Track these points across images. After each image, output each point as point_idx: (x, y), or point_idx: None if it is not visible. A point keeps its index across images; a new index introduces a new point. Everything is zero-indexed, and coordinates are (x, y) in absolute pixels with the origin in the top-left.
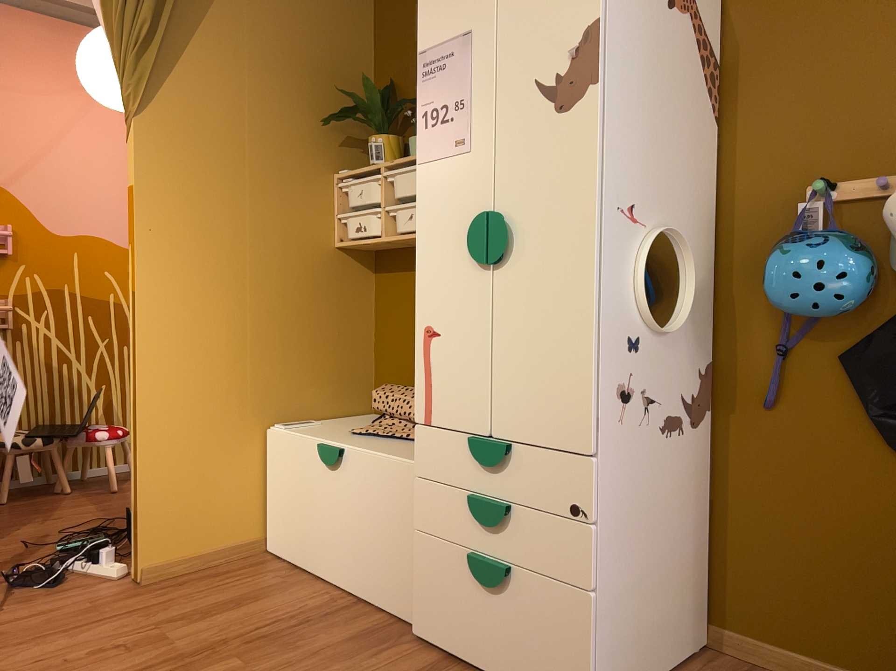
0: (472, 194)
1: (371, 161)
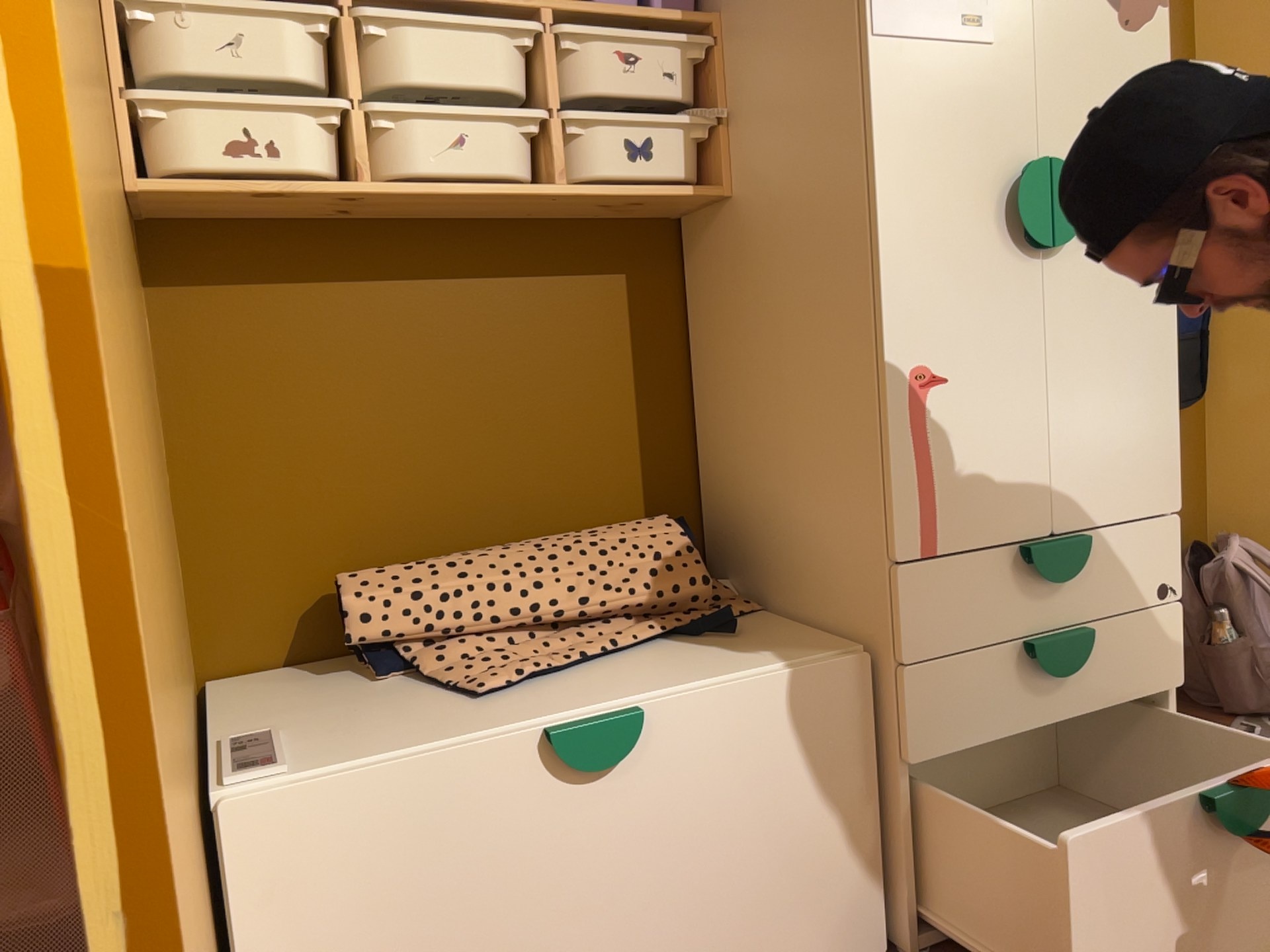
0: (1000, 125)
1: None
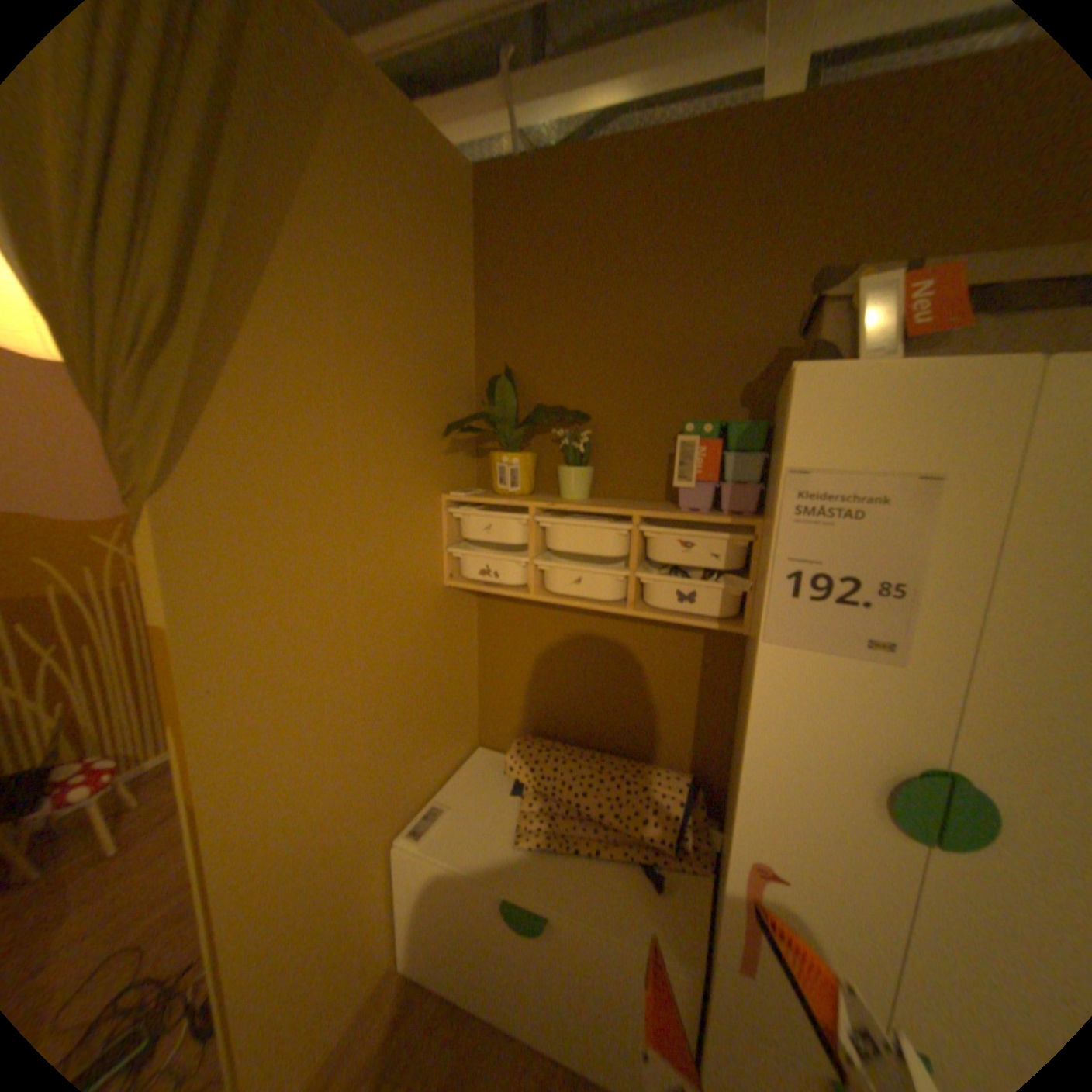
0: (901, 731)
1: (503, 487)
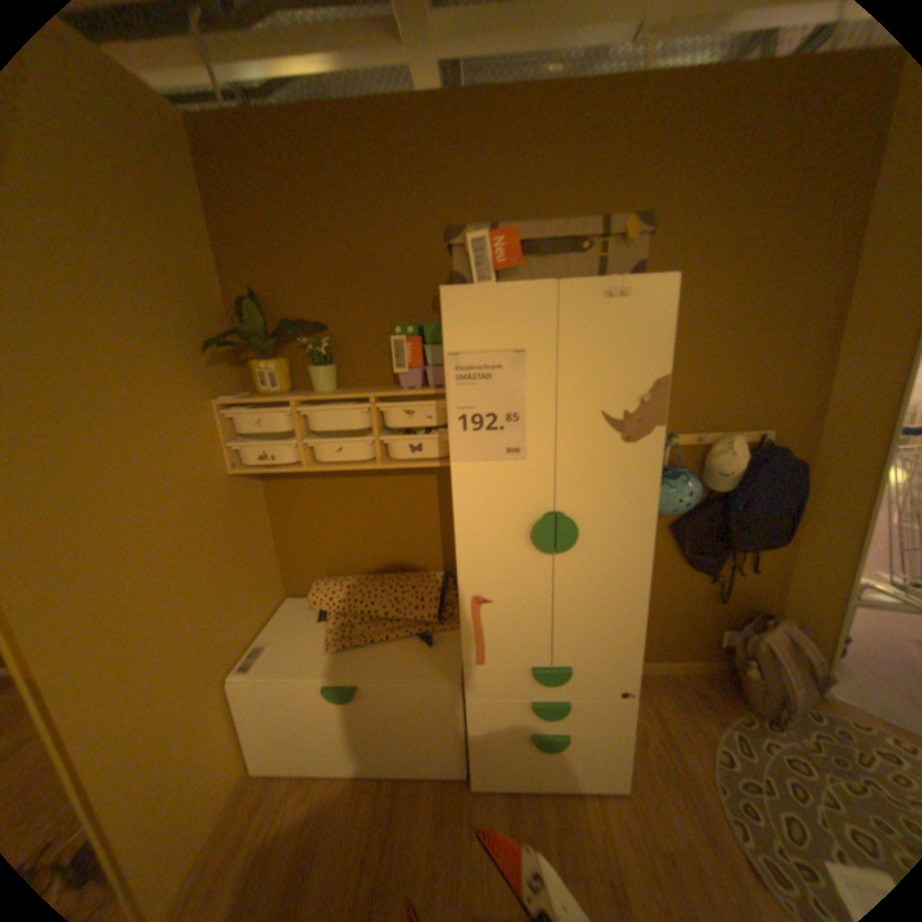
0: (529, 497)
1: (265, 388)
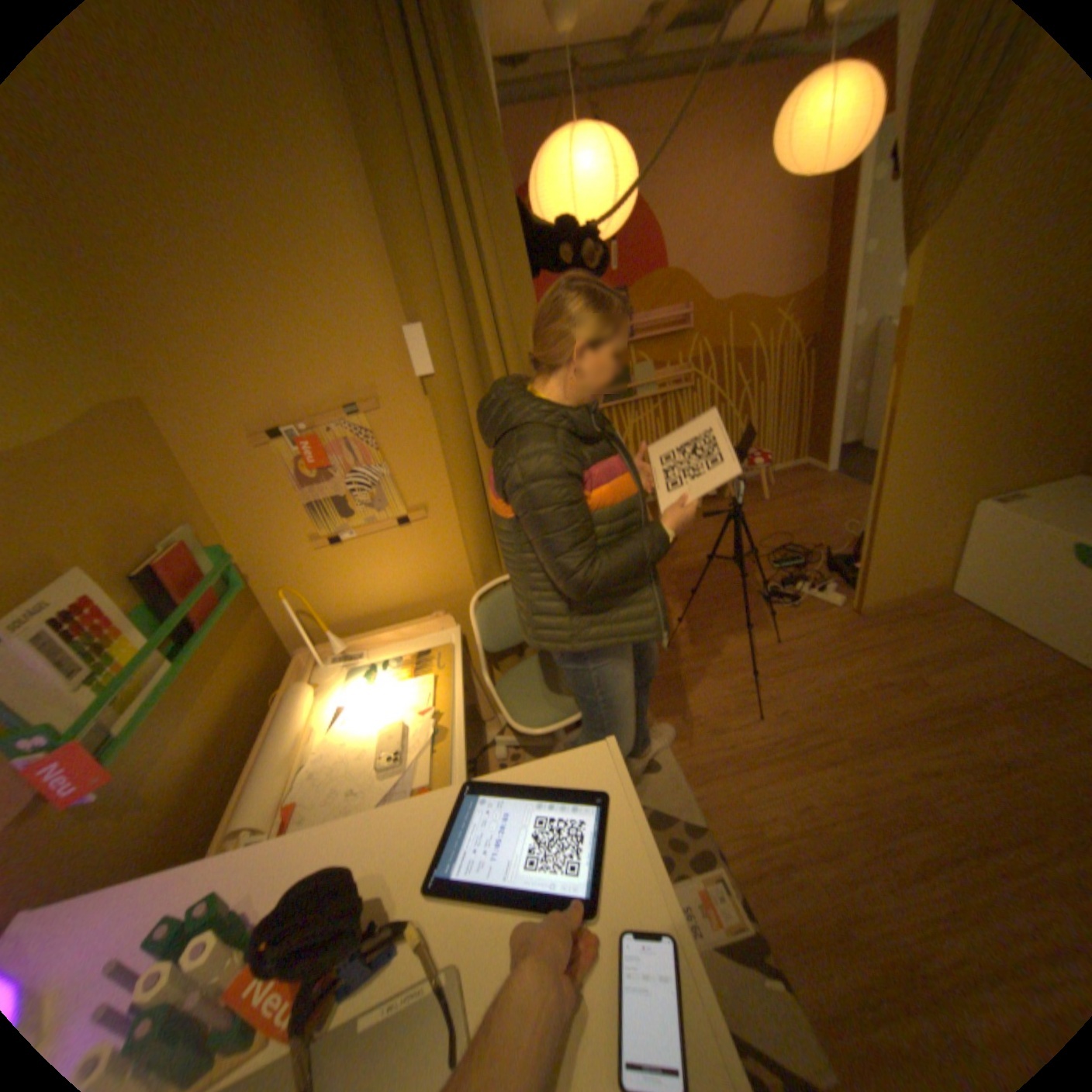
0: None
1: None
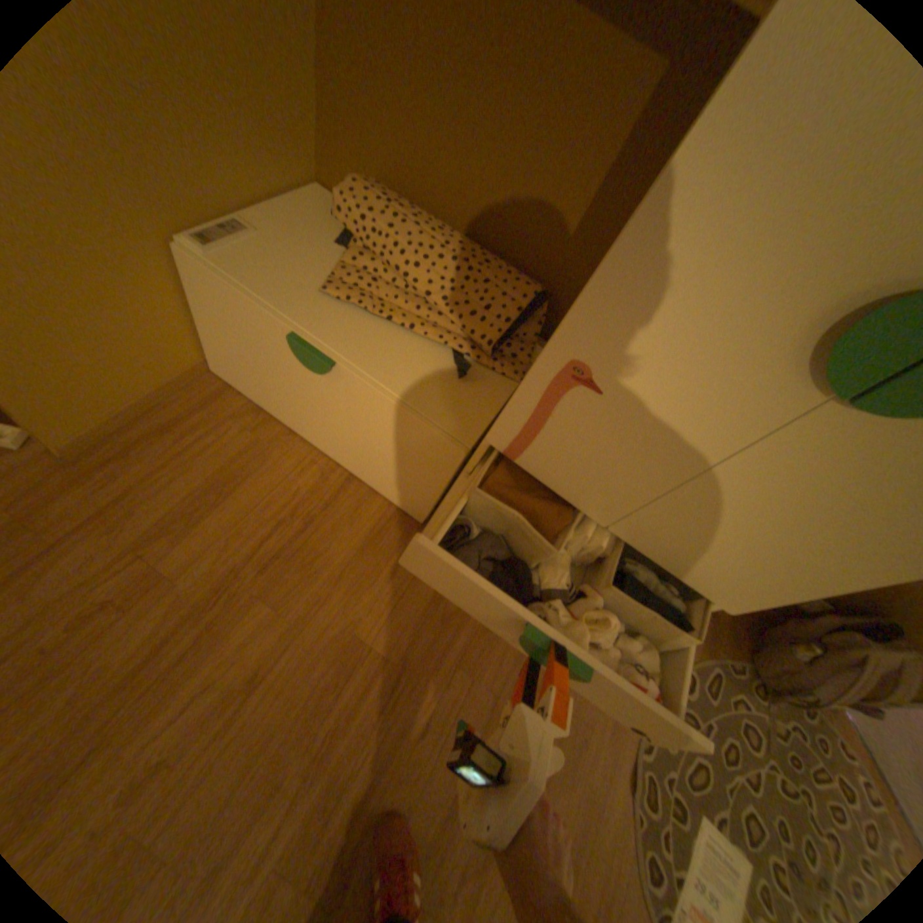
0: None
1: None
